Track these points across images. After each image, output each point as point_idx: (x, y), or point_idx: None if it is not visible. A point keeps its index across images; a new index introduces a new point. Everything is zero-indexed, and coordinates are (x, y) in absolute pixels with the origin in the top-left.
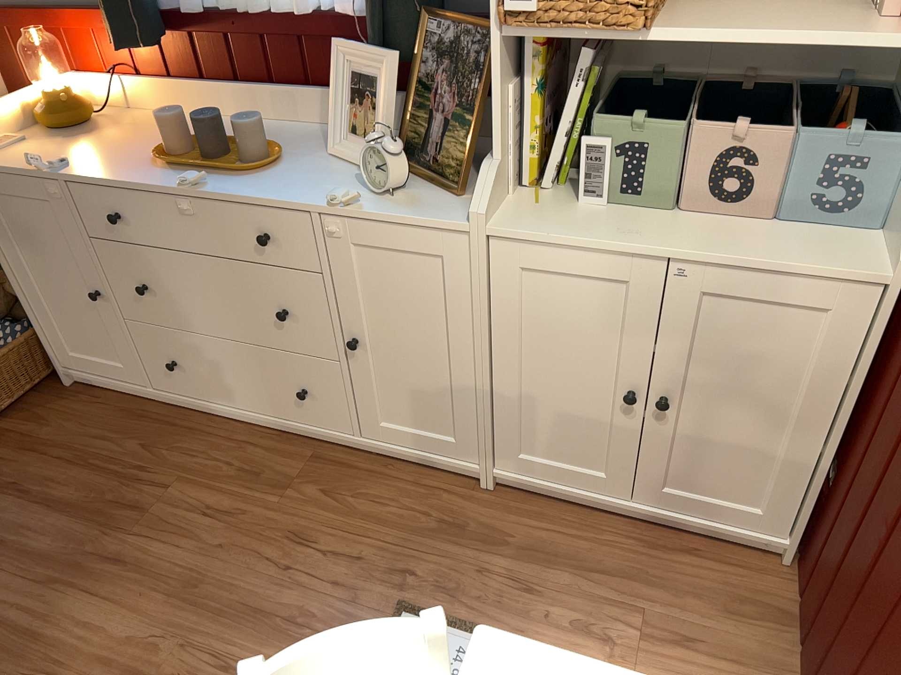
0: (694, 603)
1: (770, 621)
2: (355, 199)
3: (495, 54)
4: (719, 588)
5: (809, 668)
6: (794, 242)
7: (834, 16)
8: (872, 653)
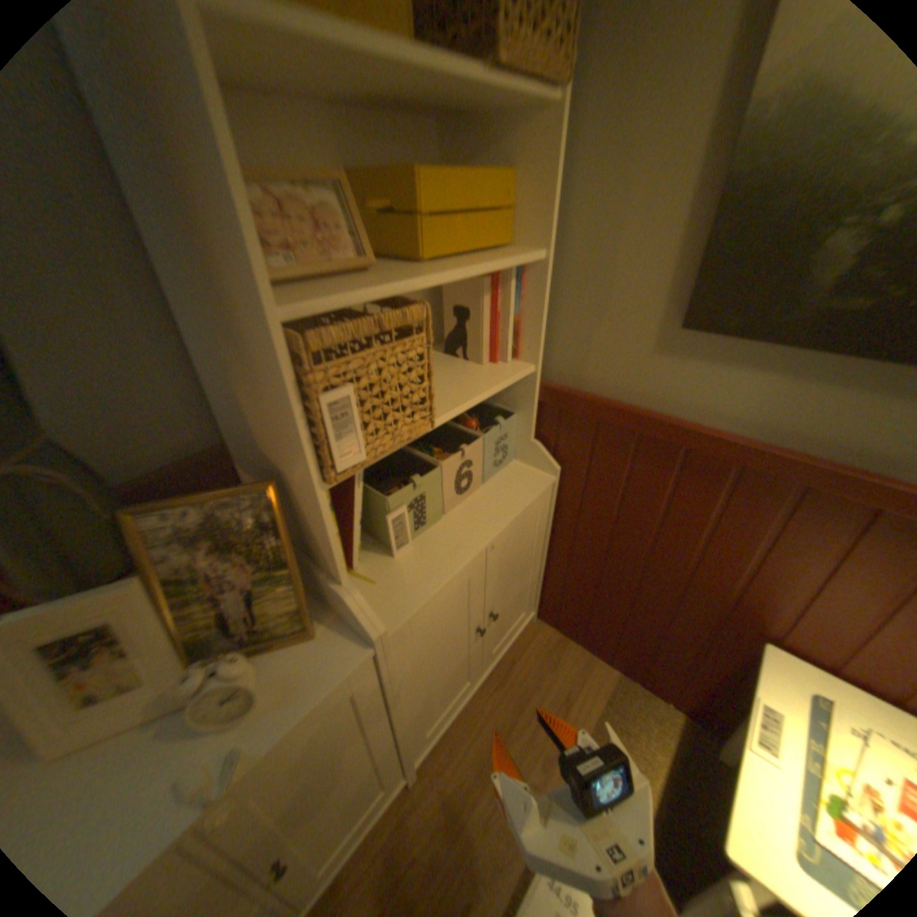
0: (549, 683)
1: (567, 651)
2: (243, 758)
3: (319, 504)
4: (543, 664)
5: (612, 651)
6: (507, 487)
7: (452, 366)
8: (682, 623)
